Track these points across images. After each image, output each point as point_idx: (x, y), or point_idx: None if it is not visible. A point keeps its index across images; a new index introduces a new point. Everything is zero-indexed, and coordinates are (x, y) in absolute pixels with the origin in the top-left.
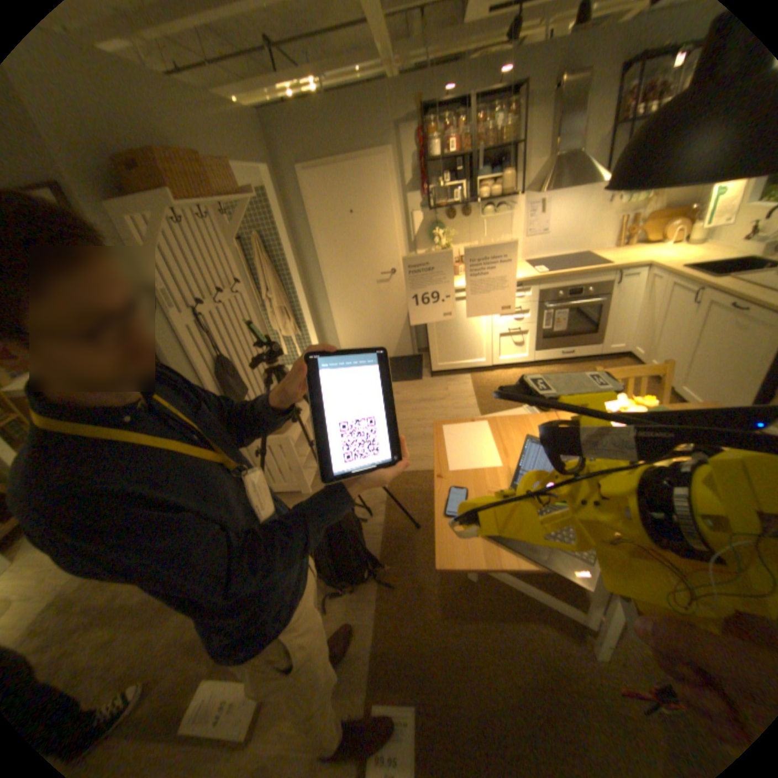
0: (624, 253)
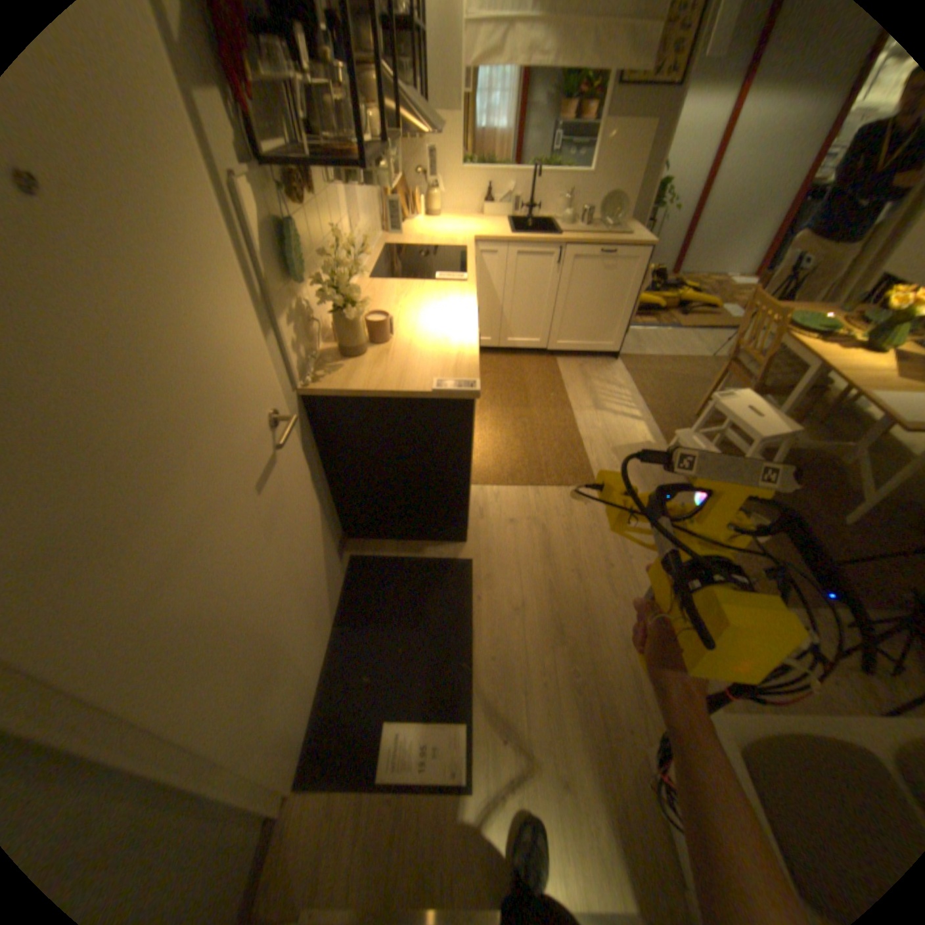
0: (417, 236)
